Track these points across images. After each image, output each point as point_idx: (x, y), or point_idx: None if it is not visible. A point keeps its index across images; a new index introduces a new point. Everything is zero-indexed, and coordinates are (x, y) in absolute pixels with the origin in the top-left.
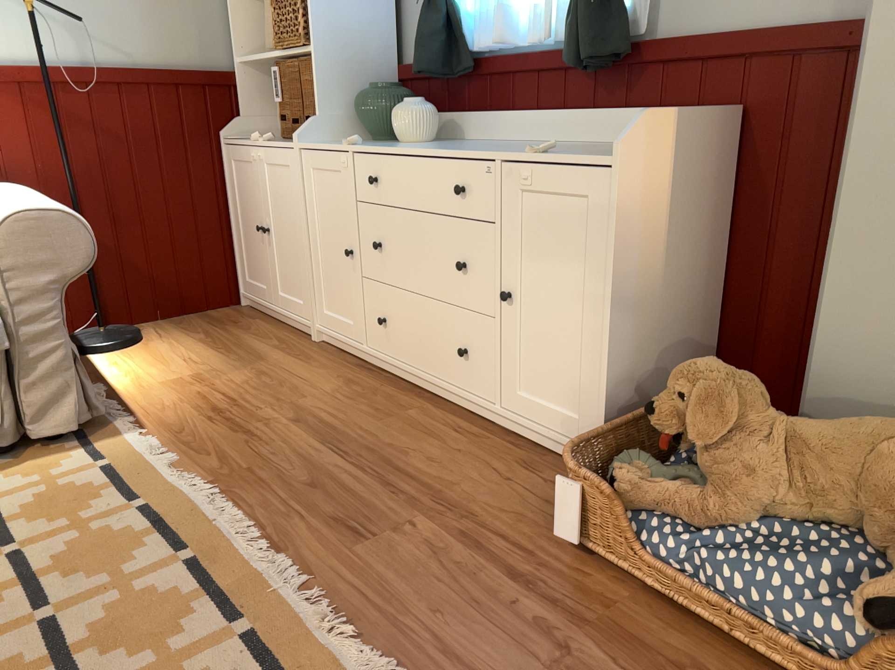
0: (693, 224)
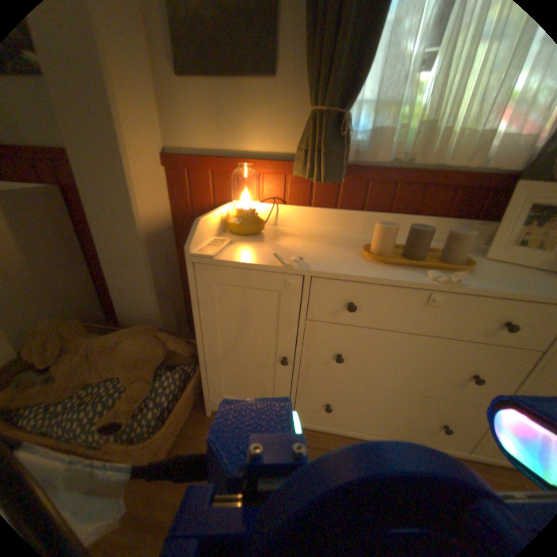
0: (48, 246)
